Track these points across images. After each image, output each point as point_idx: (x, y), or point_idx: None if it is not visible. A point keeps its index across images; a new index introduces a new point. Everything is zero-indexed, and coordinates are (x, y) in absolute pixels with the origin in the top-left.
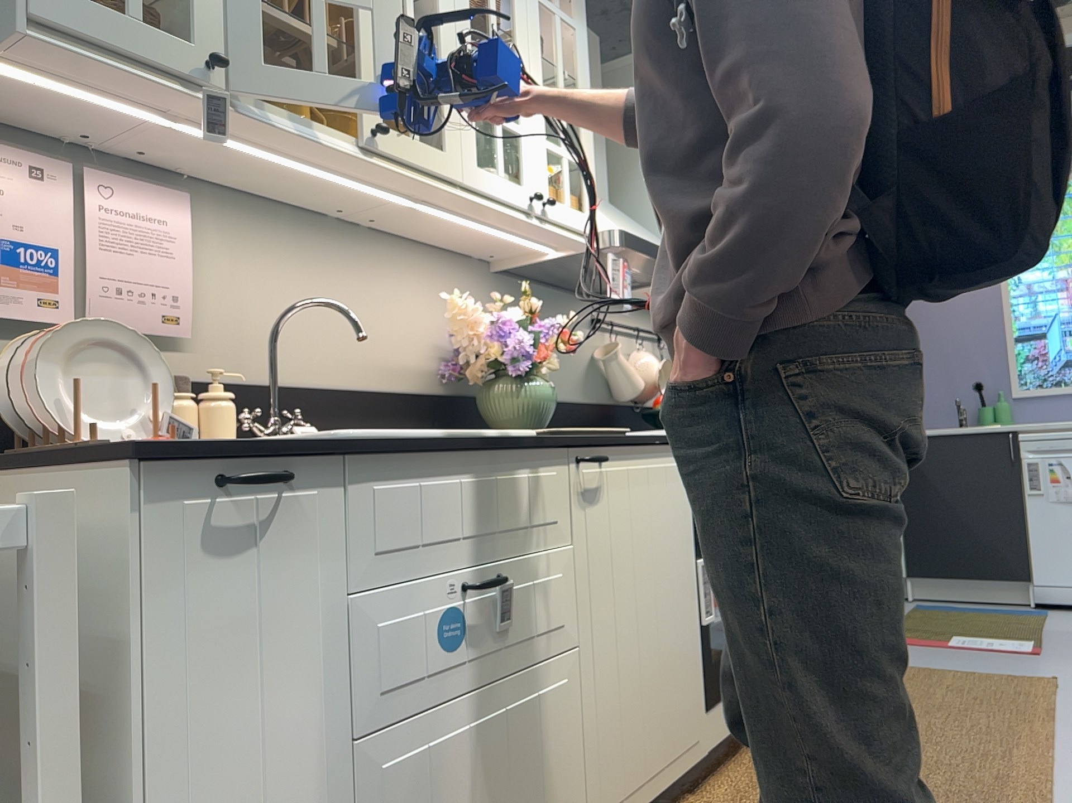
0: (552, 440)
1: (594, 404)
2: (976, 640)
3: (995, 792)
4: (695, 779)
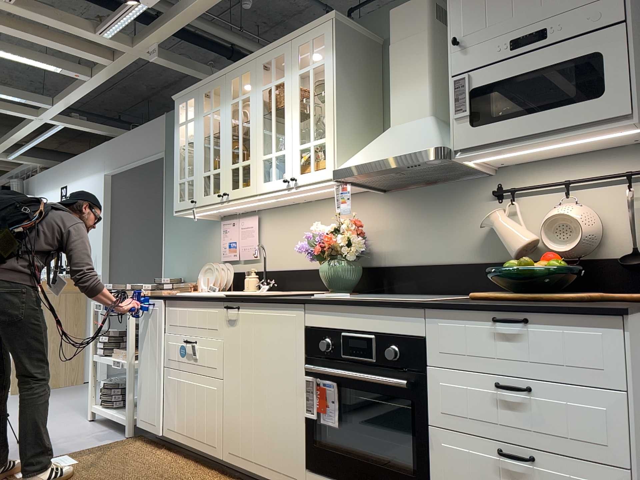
0: (213, 298)
1: (488, 263)
2: None
3: None
4: None
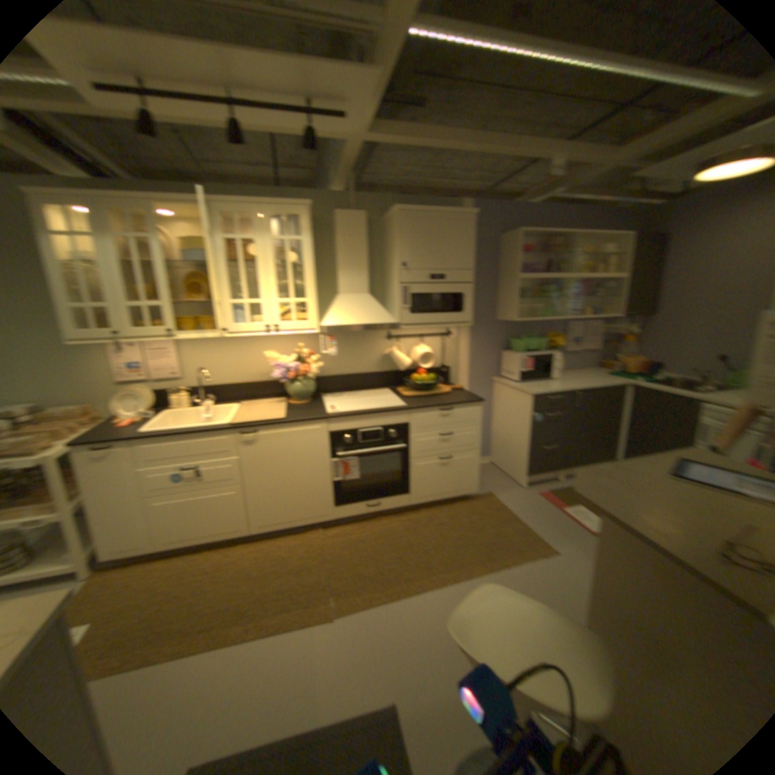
0: (219, 430)
1: (382, 373)
2: (583, 514)
3: (392, 584)
4: (337, 524)
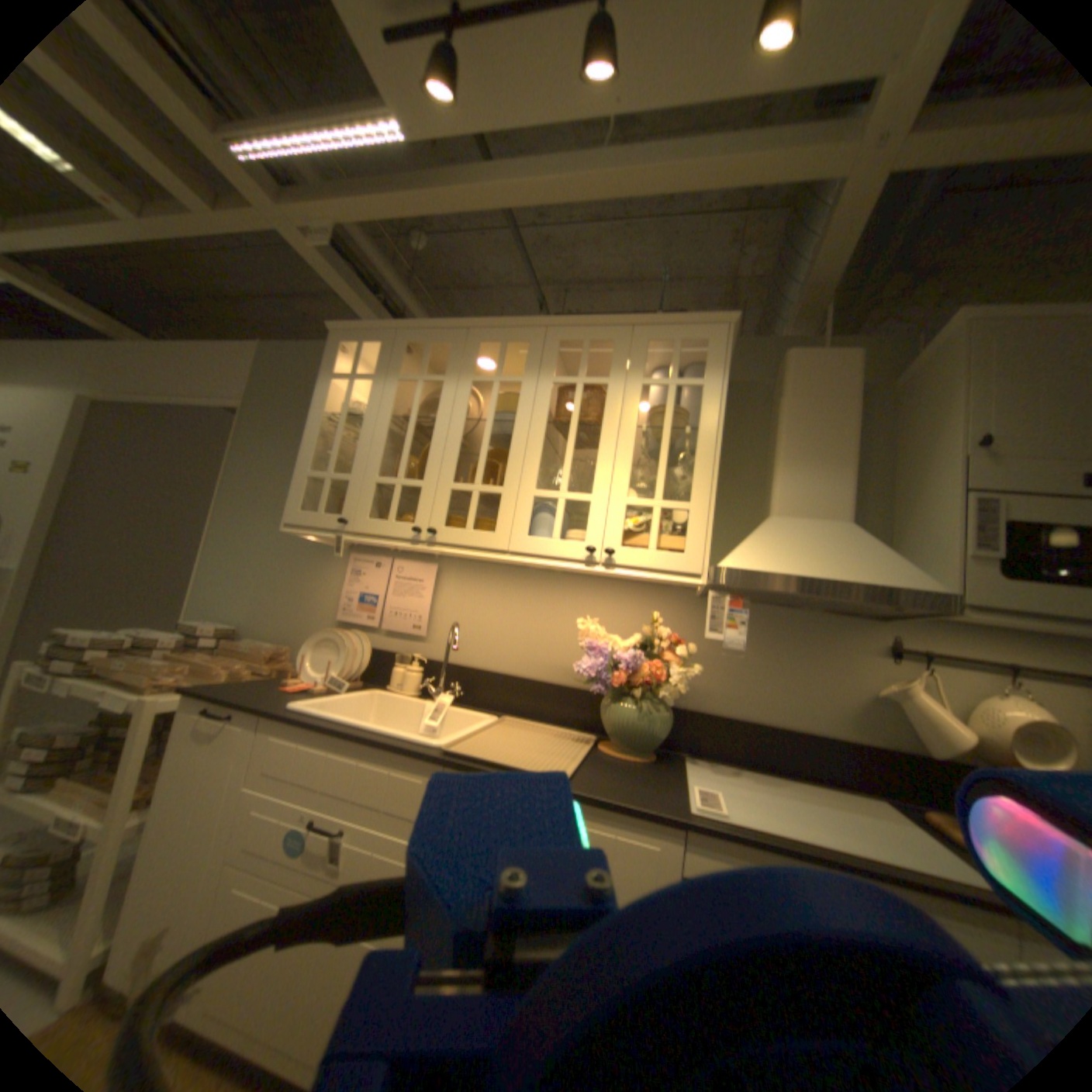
0: (419, 754)
1: (873, 747)
2: None
3: None
4: None
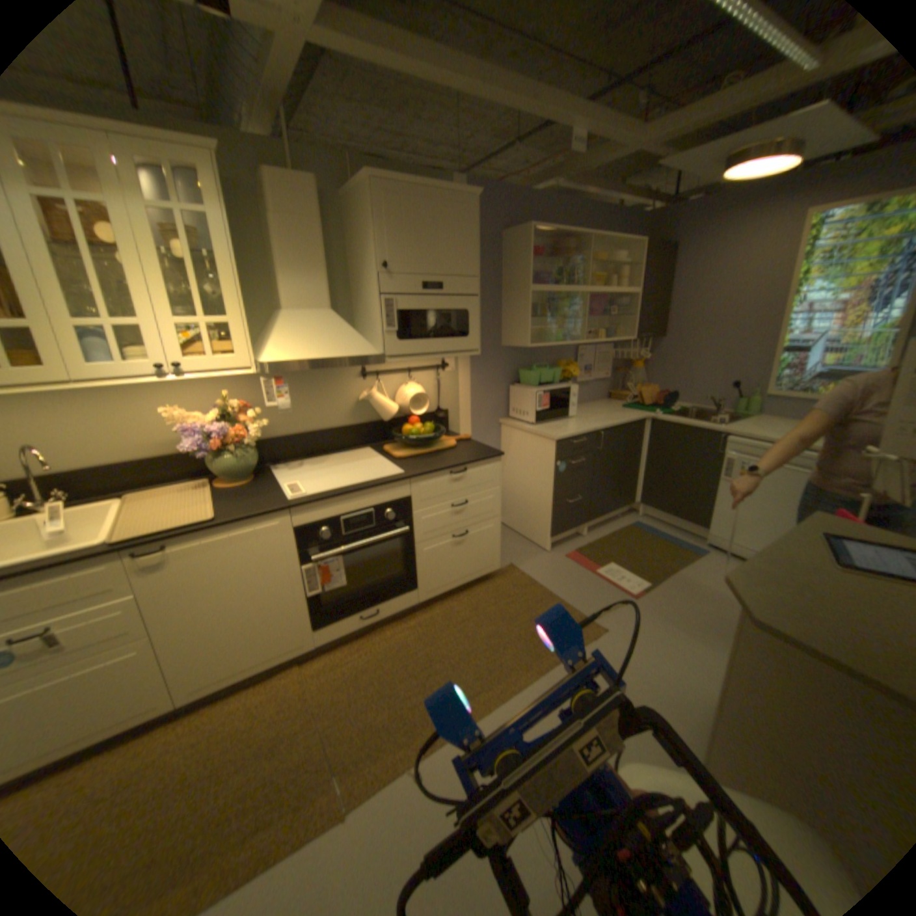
0: (92, 558)
1: (360, 426)
2: (618, 574)
3: (421, 729)
4: (322, 653)
